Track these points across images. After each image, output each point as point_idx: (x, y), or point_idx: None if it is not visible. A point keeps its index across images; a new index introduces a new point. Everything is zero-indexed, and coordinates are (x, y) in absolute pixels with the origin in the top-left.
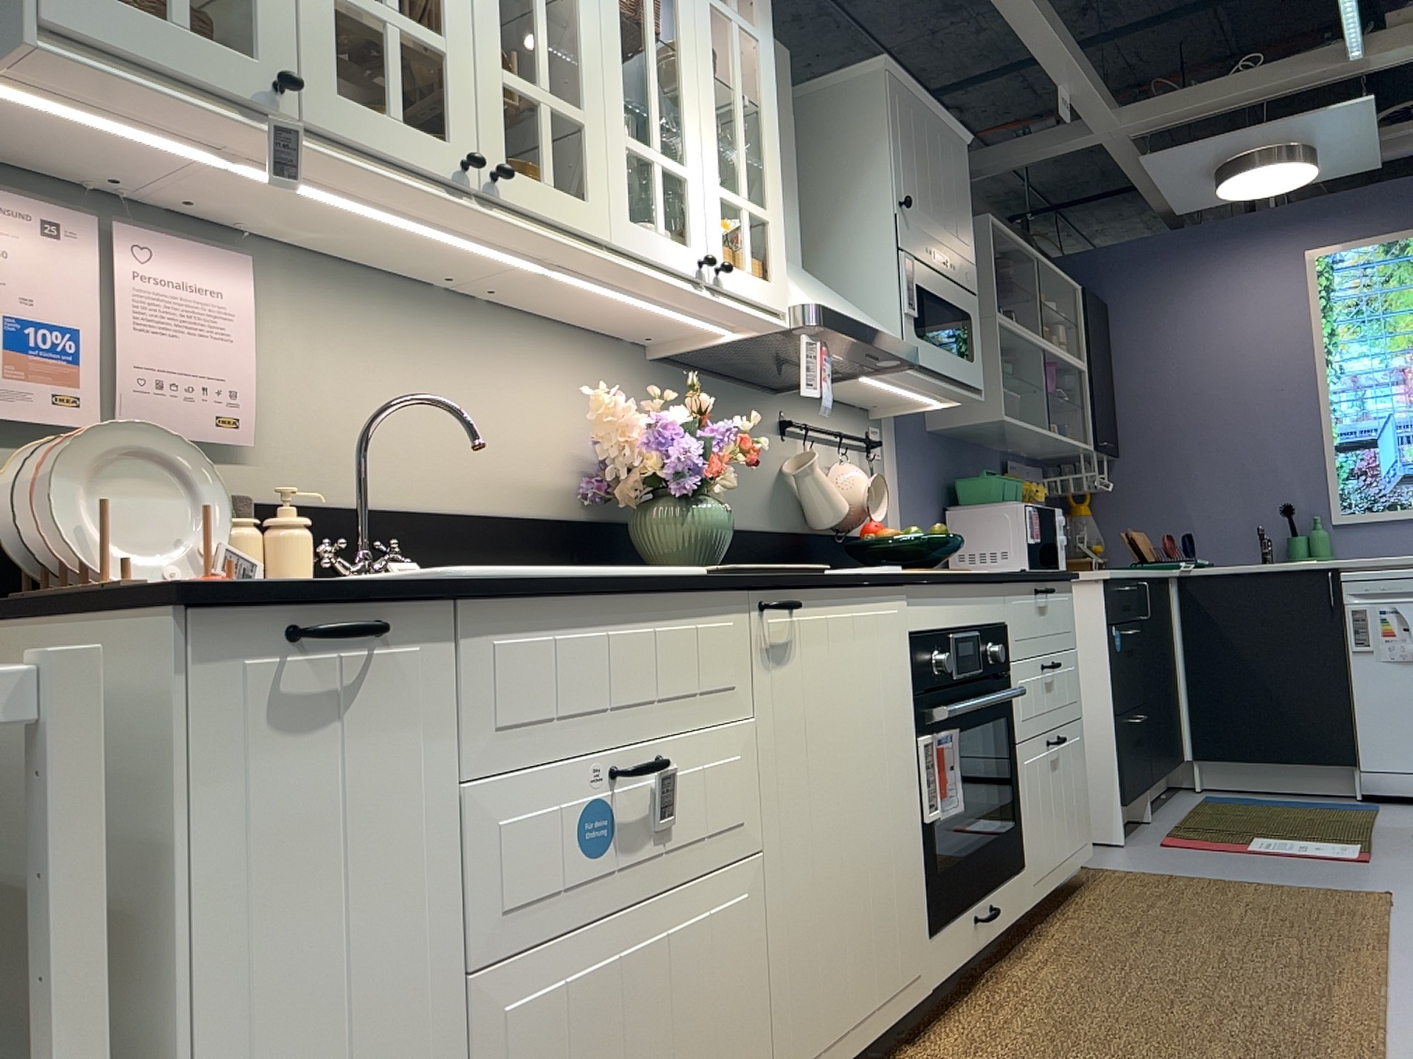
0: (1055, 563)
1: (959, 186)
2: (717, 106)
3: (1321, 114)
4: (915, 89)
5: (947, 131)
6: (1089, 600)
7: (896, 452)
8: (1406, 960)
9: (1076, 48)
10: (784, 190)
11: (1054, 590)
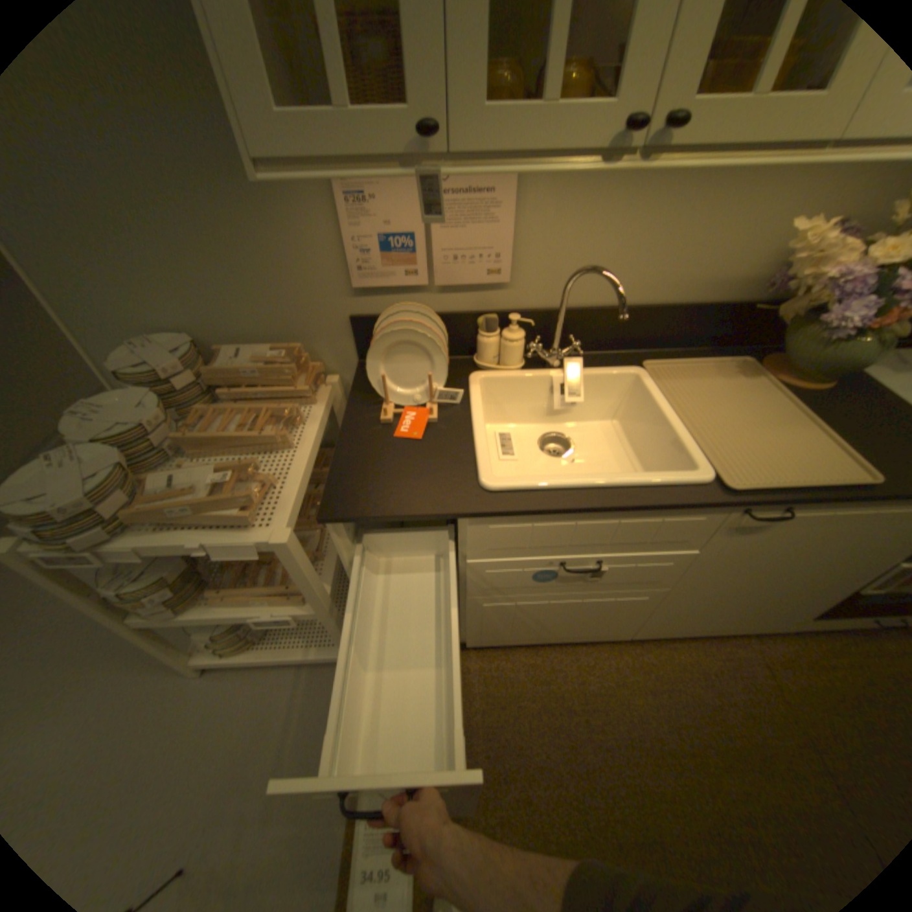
0: None
1: None
2: None
3: None
4: None
5: None
6: None
7: None
8: None
9: None
10: None
11: None
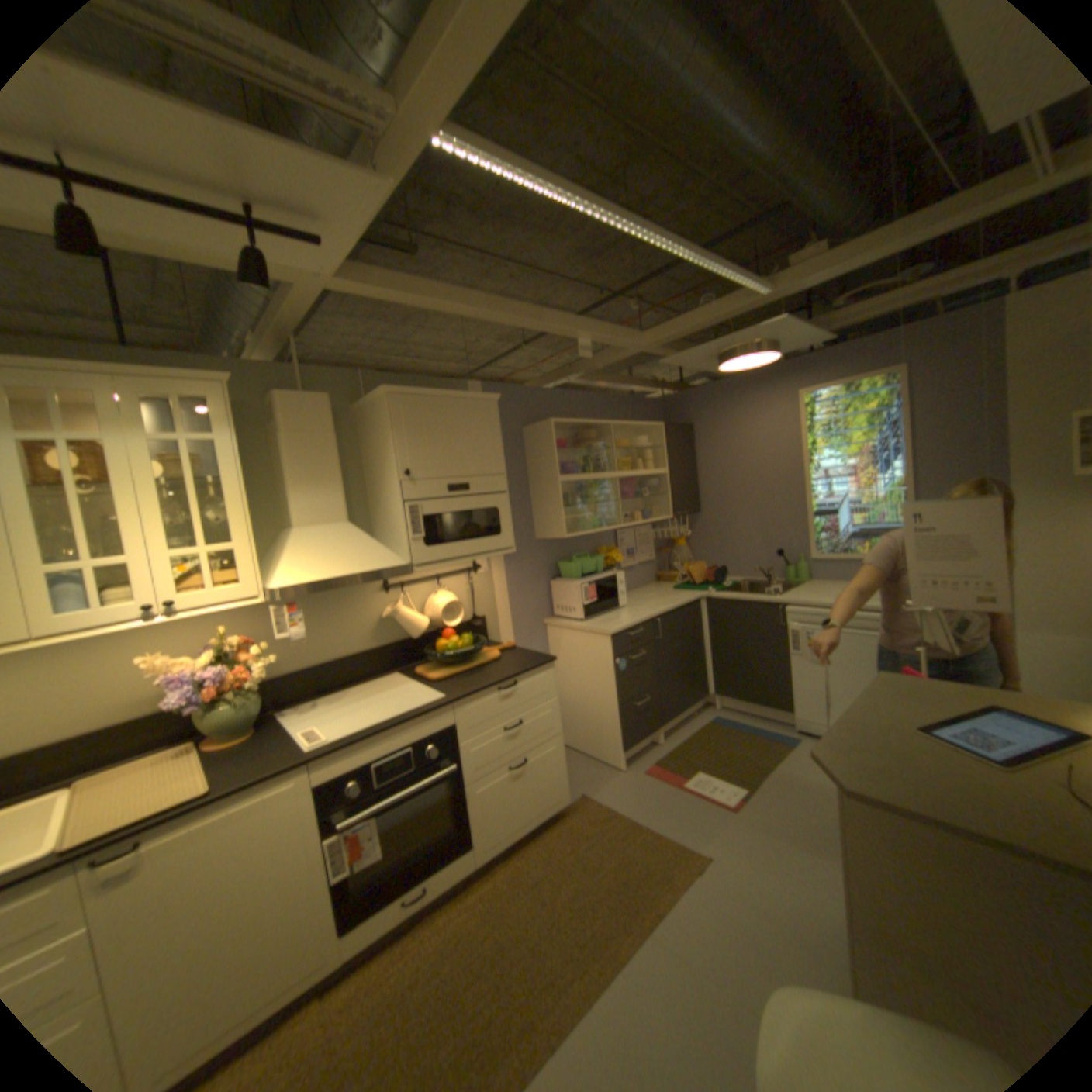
0: (613, 605)
1: (482, 433)
2: (161, 504)
3: (756, 328)
4: (422, 392)
5: (466, 403)
6: (605, 644)
7: (500, 563)
8: (646, 955)
9: (575, 317)
10: (321, 484)
11: (514, 685)
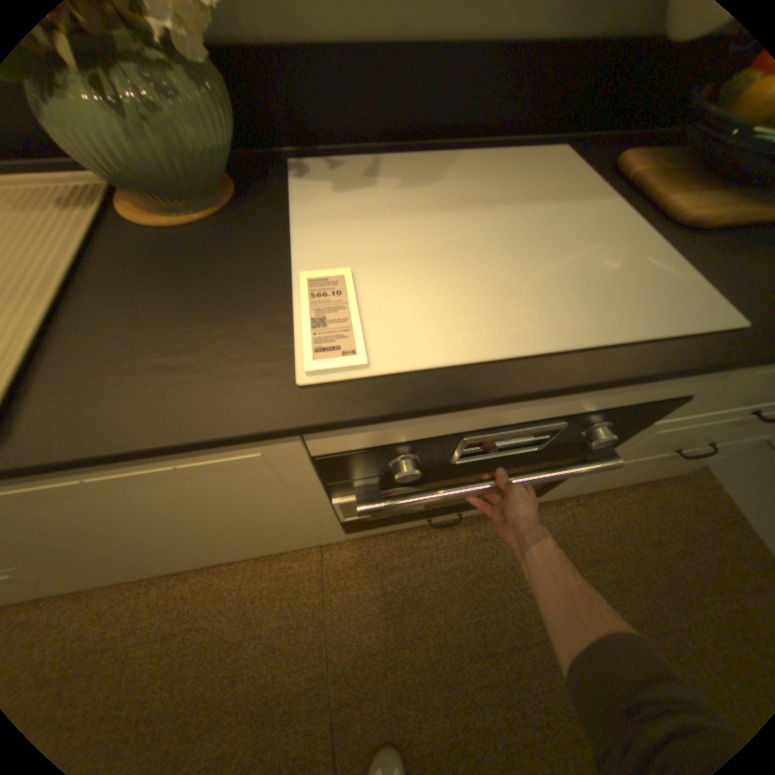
0: None
1: None
2: None
3: None
4: None
5: None
6: None
7: None
8: None
9: None
10: None
11: None
